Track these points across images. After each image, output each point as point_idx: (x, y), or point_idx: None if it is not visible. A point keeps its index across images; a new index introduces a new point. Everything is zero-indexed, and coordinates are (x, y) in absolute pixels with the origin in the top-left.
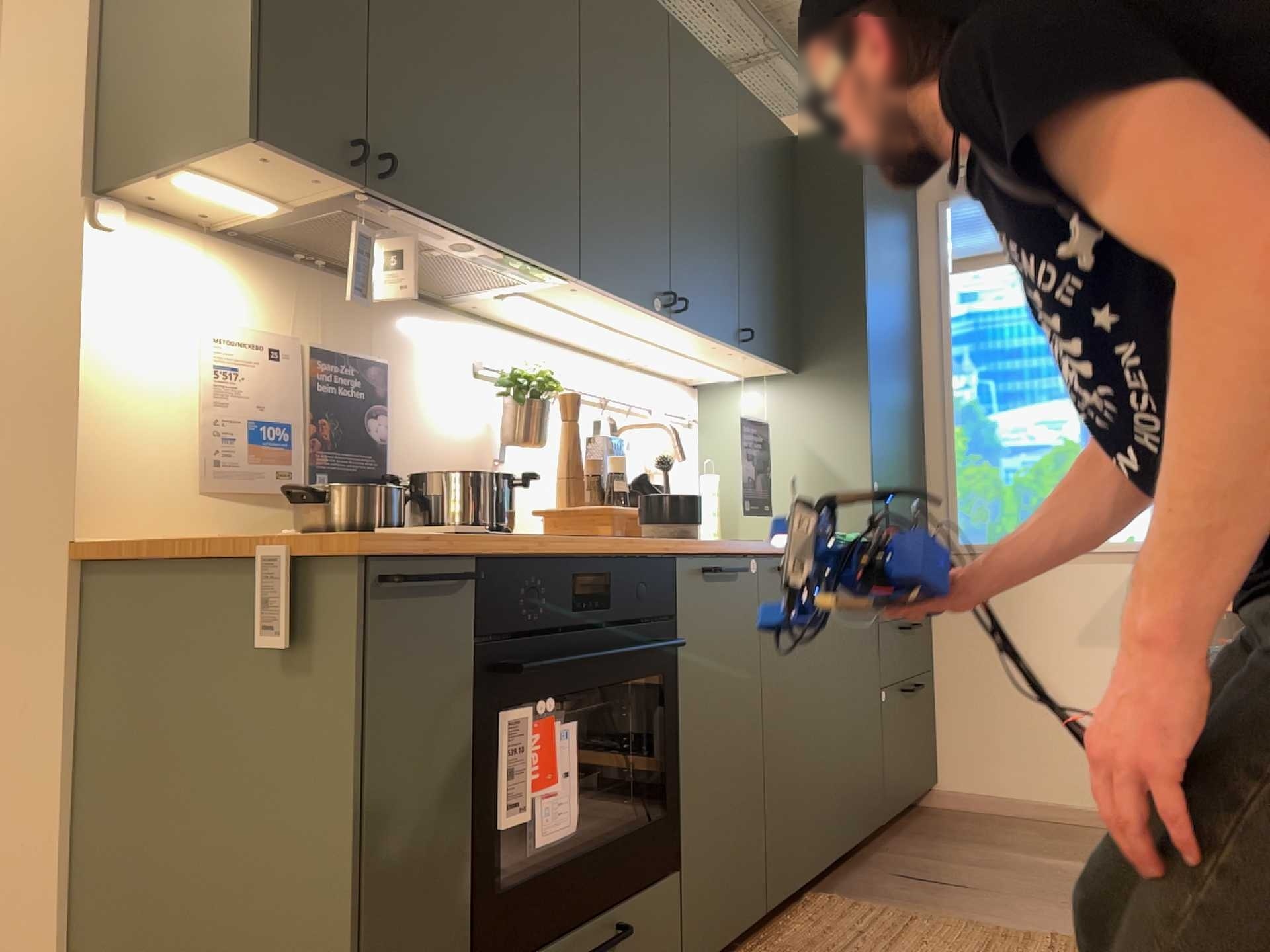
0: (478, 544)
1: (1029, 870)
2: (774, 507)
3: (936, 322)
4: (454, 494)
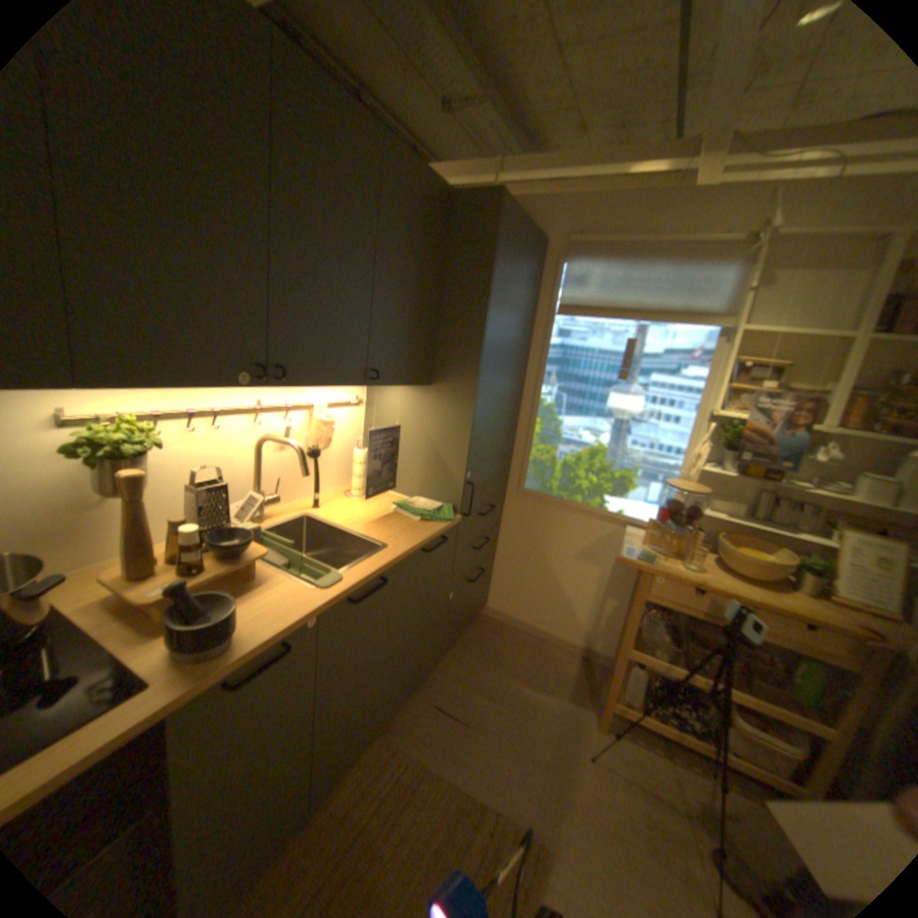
0: None
1: (510, 706)
2: (403, 471)
3: (541, 345)
4: None
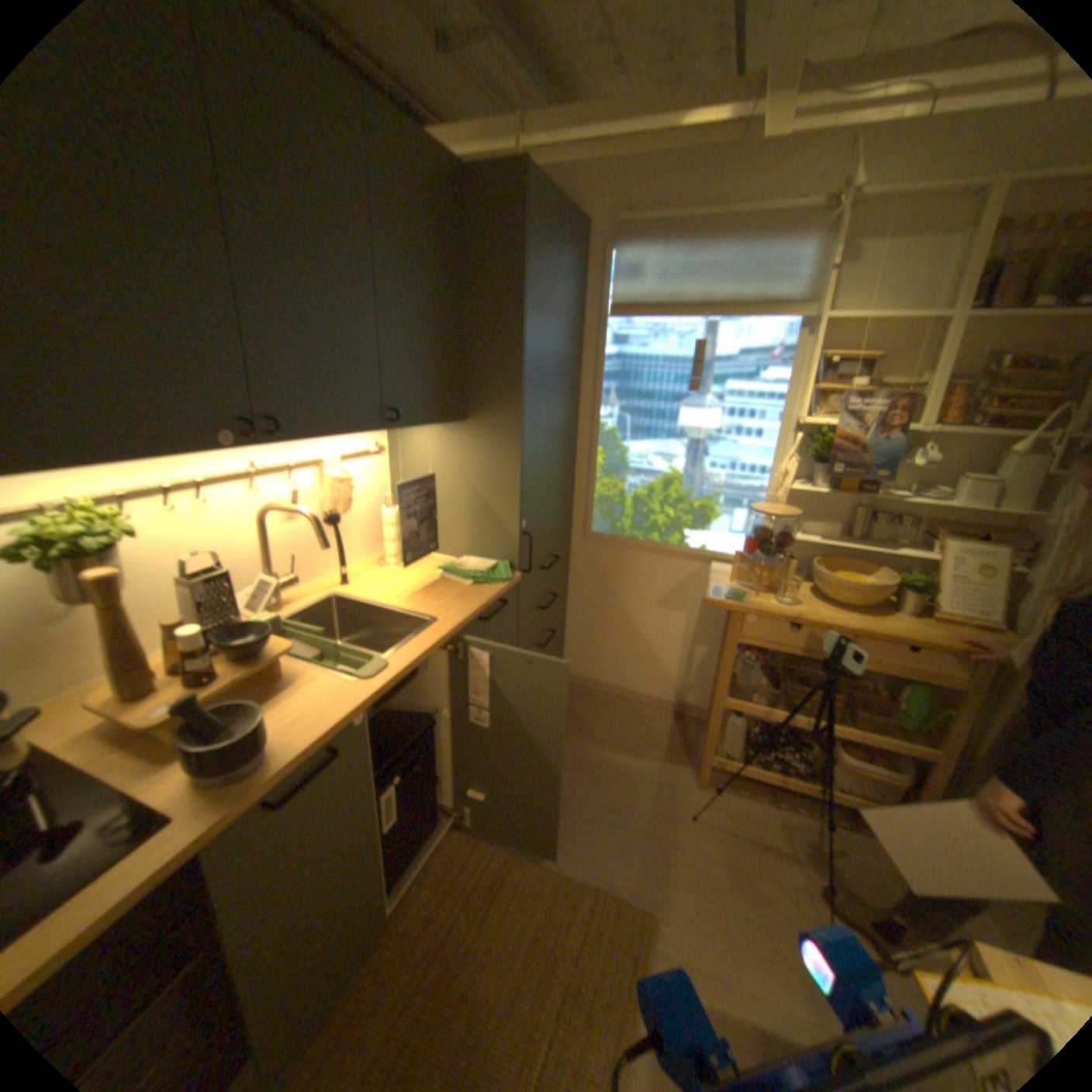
0: None
1: (599, 776)
2: (446, 529)
3: (593, 358)
4: None
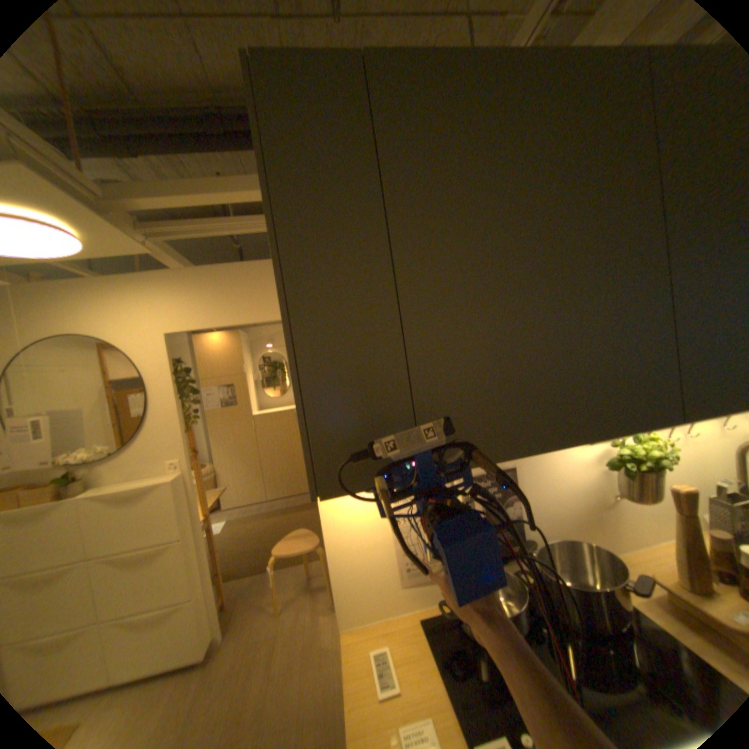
0: None
1: None
2: None
3: None
4: (571, 596)
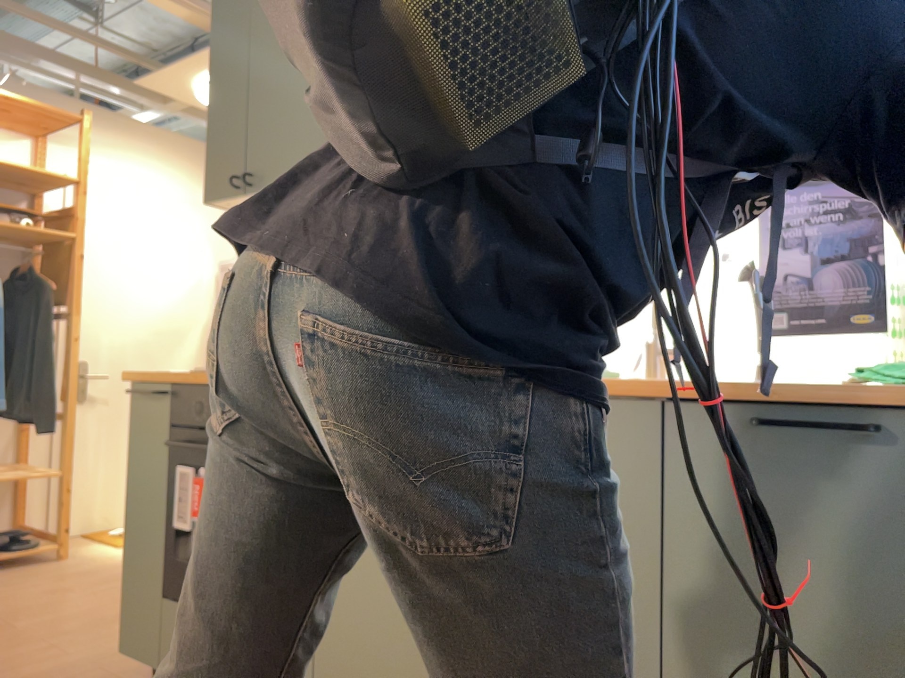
0: (165, 377)
1: None
2: None
3: None
4: None
